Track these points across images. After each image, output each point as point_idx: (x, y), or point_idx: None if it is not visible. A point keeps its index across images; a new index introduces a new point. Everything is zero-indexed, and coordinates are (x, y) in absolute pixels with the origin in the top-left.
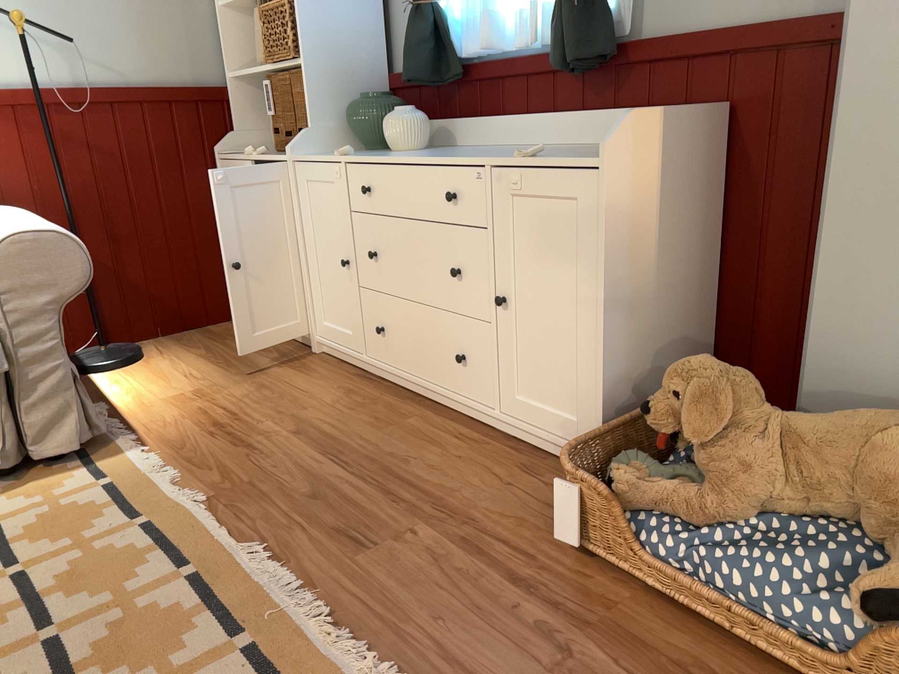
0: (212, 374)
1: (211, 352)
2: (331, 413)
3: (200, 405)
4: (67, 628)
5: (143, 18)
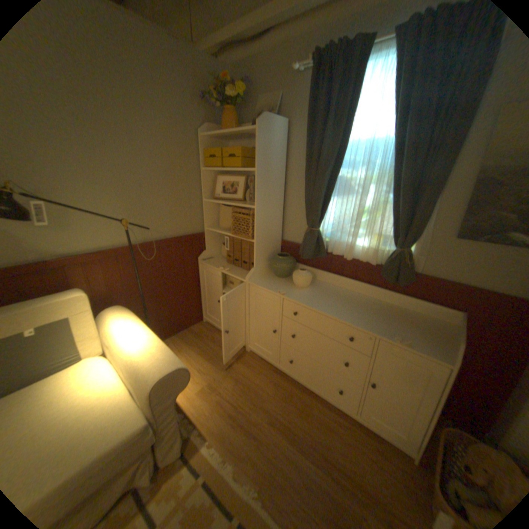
0: (210, 369)
1: (201, 350)
2: (278, 406)
3: (215, 398)
4: None
5: (173, 206)
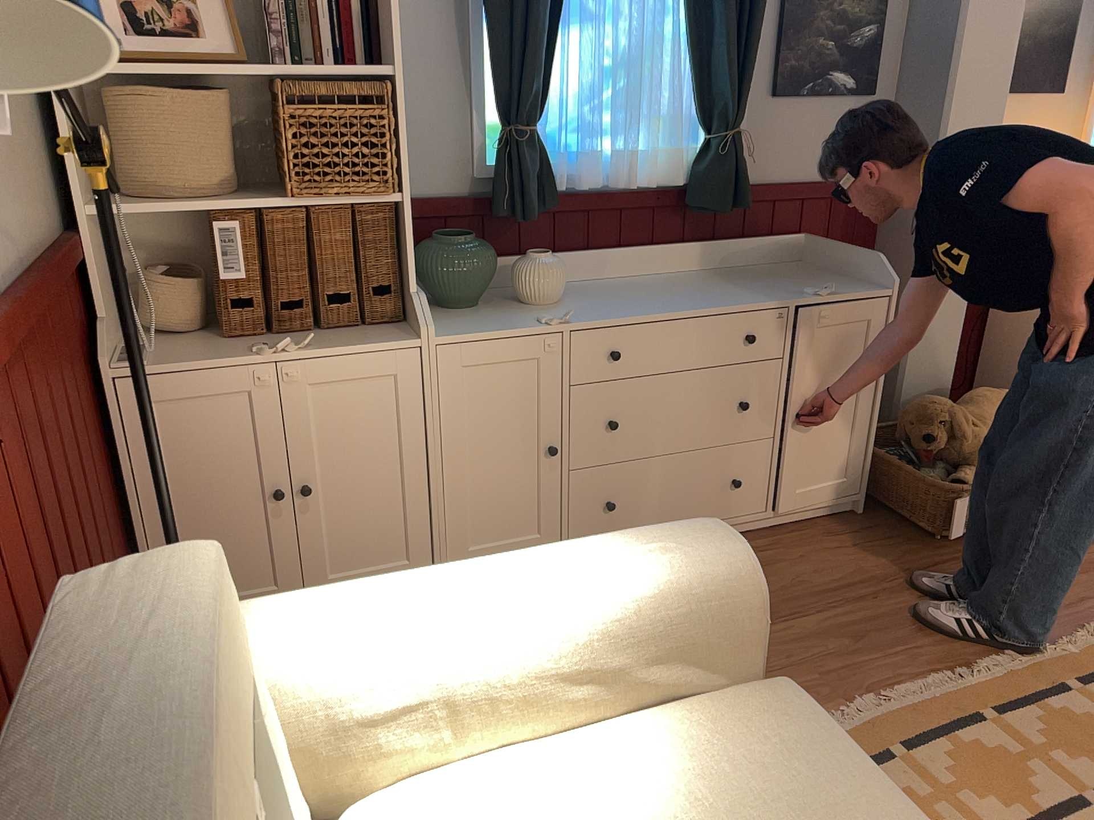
0: None
1: None
2: None
3: None
4: (1081, 788)
5: None
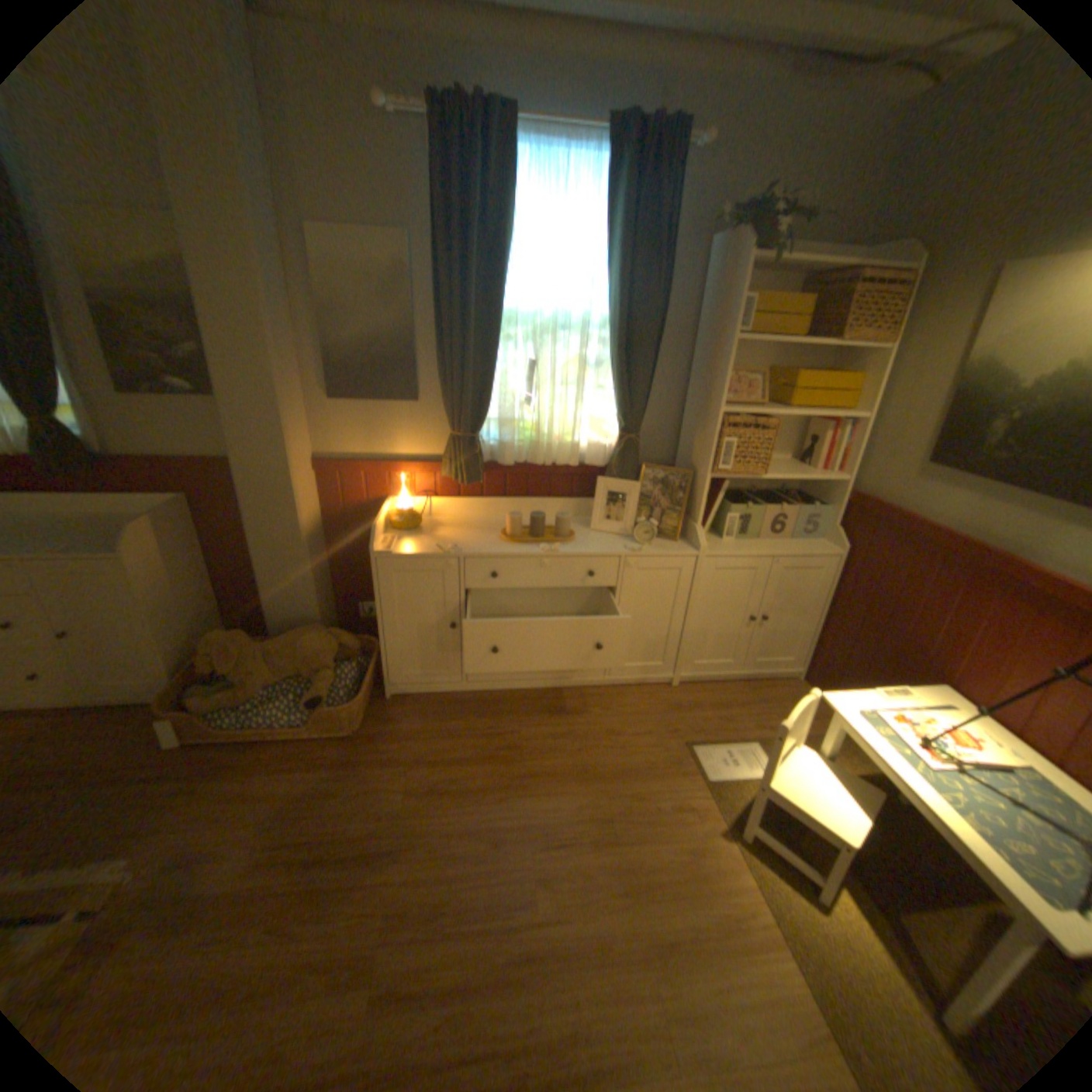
0: None
1: None
2: None
3: None
4: None
5: None
